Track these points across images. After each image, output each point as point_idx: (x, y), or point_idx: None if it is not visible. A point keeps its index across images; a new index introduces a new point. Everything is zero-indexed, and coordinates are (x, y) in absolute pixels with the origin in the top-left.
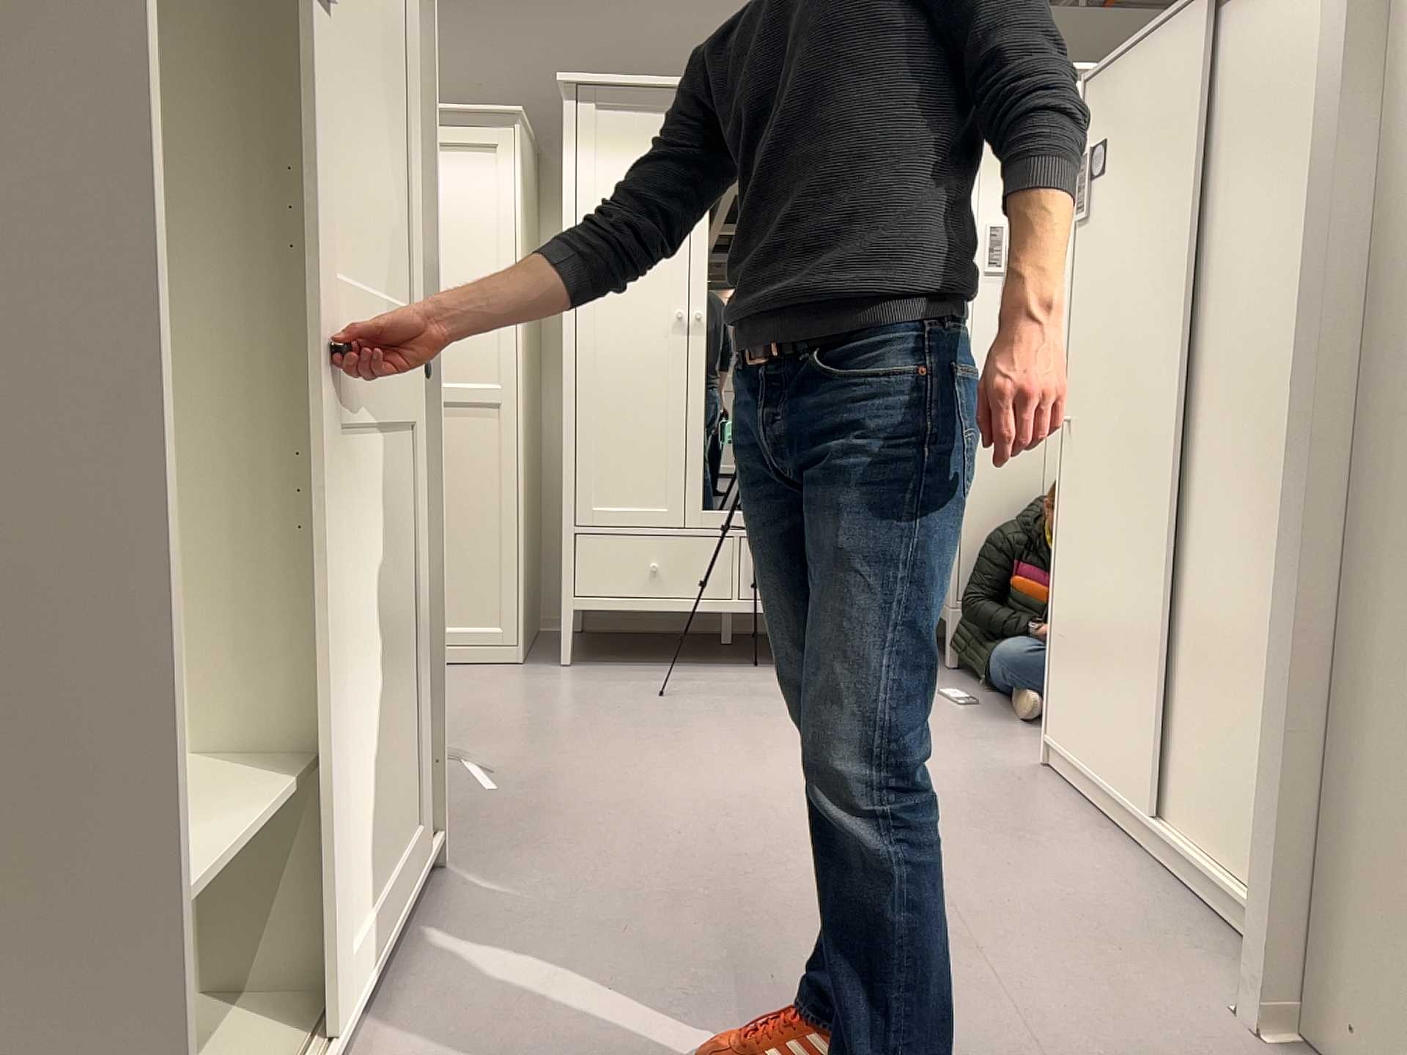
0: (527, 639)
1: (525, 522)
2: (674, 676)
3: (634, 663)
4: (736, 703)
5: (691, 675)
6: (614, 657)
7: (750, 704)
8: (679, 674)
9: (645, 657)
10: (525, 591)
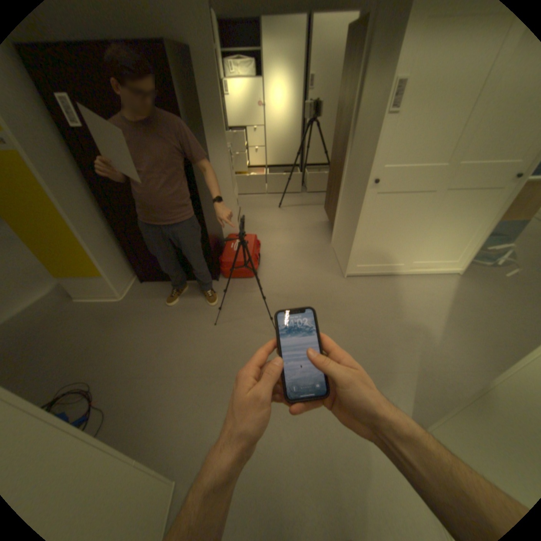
0: None
1: None
2: None
3: None
4: None
5: None
6: None
7: None
8: None
9: None
10: None
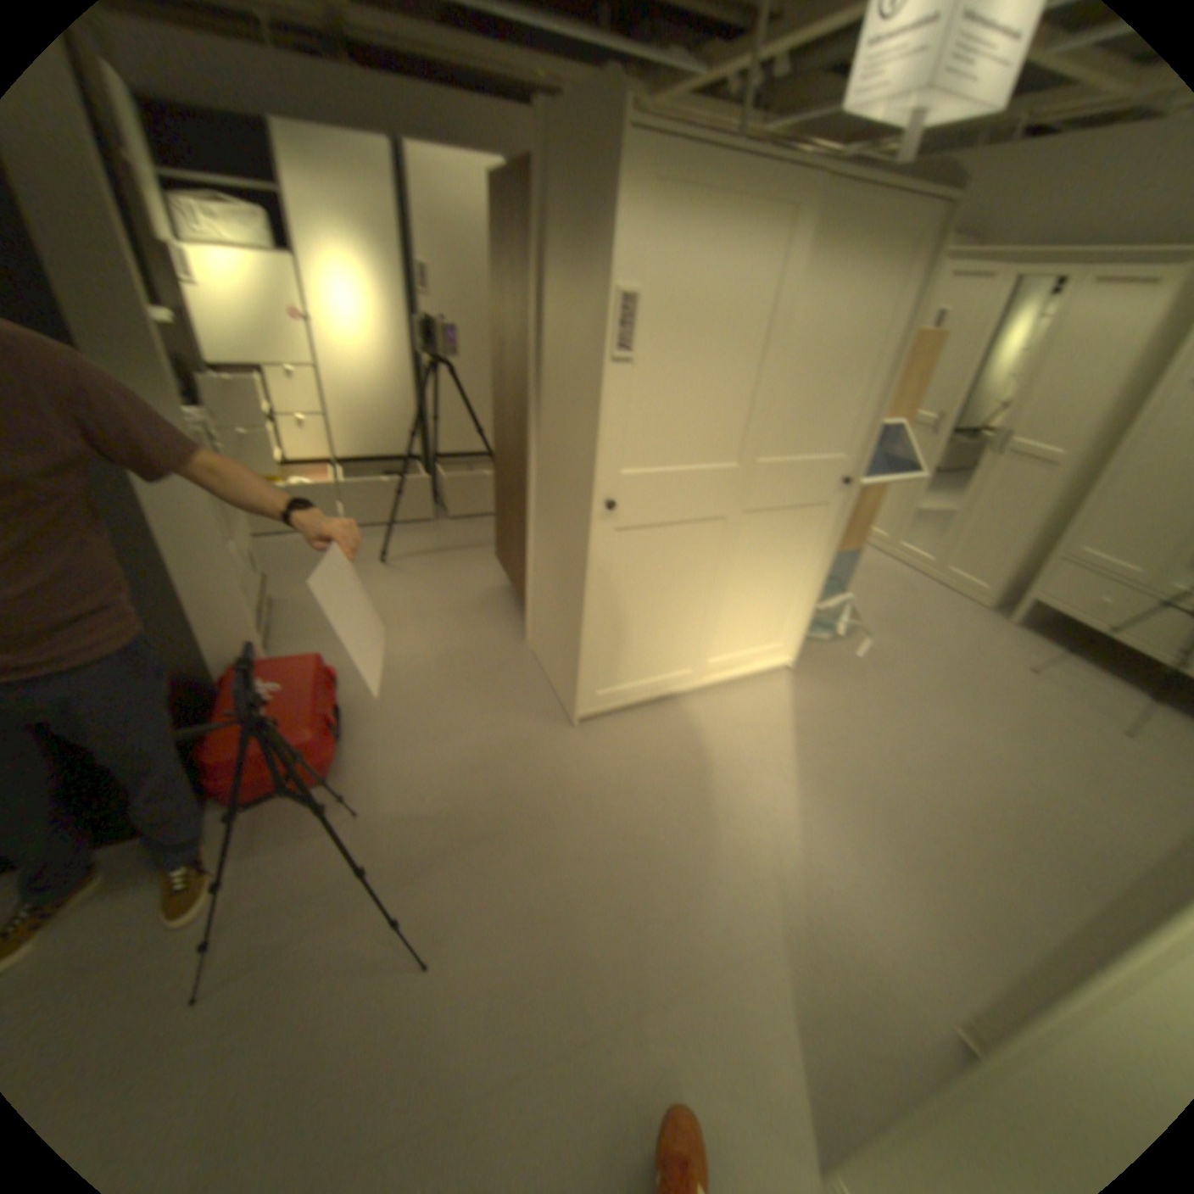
0: (1013, 599)
1: (1043, 537)
2: (1075, 668)
3: (1065, 646)
4: (1084, 705)
5: (1092, 674)
6: (1060, 636)
7: (1092, 712)
8: (1084, 668)
9: (1082, 647)
10: (1022, 573)
